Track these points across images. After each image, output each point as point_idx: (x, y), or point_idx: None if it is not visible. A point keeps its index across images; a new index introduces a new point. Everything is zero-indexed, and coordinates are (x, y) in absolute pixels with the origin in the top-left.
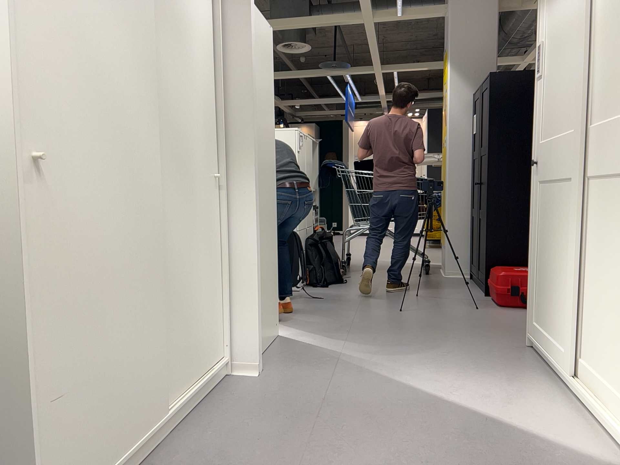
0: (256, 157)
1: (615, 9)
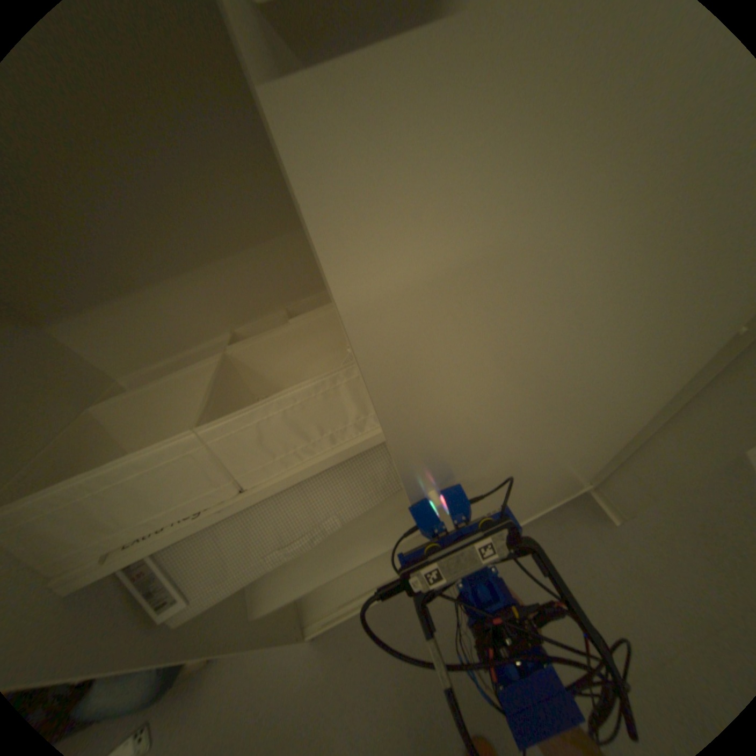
0: None
1: None
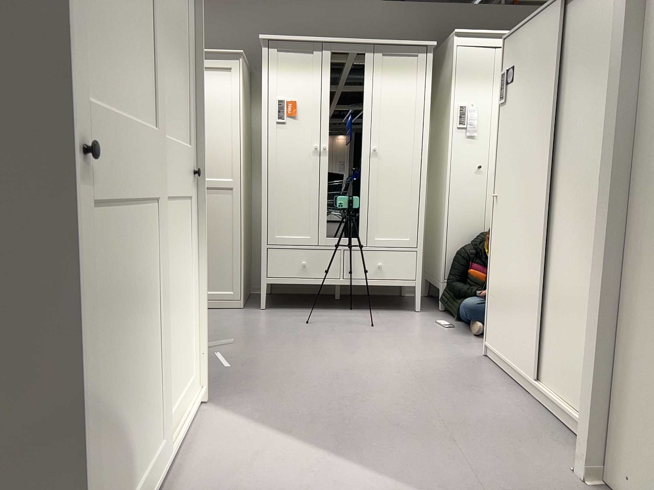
0: (609, 172)
1: (168, 25)
